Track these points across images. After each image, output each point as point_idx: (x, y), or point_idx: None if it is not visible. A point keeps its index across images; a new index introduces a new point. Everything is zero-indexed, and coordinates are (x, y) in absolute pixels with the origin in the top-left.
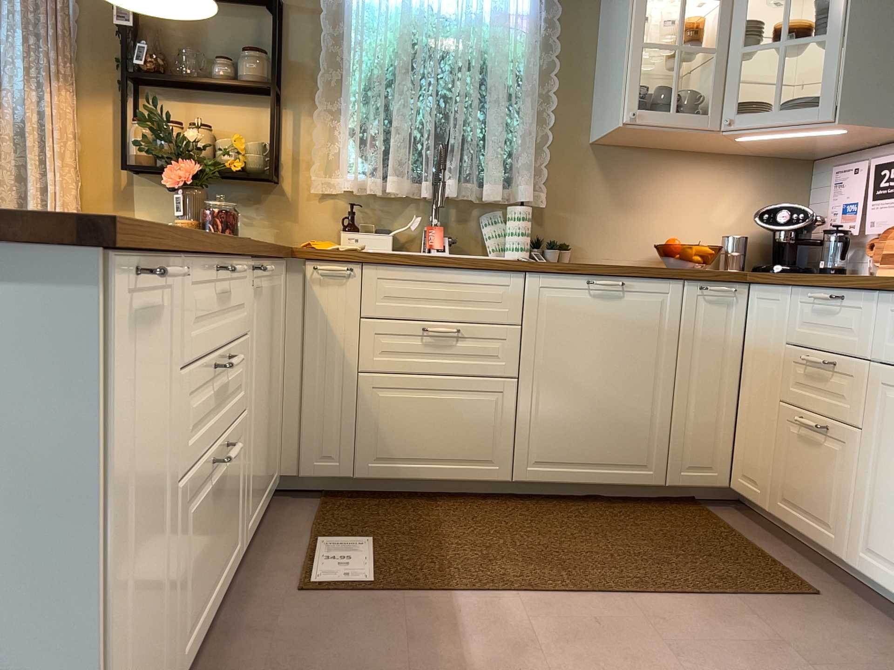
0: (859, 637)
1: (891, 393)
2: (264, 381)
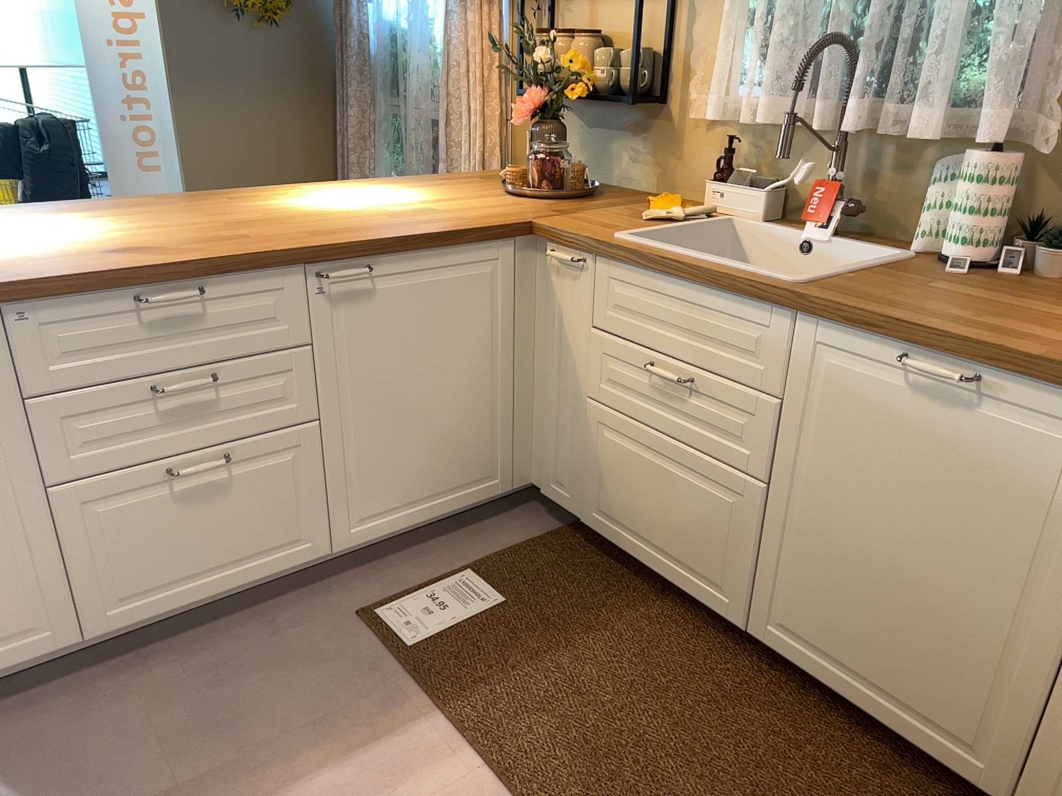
0: None
1: None
2: (415, 386)
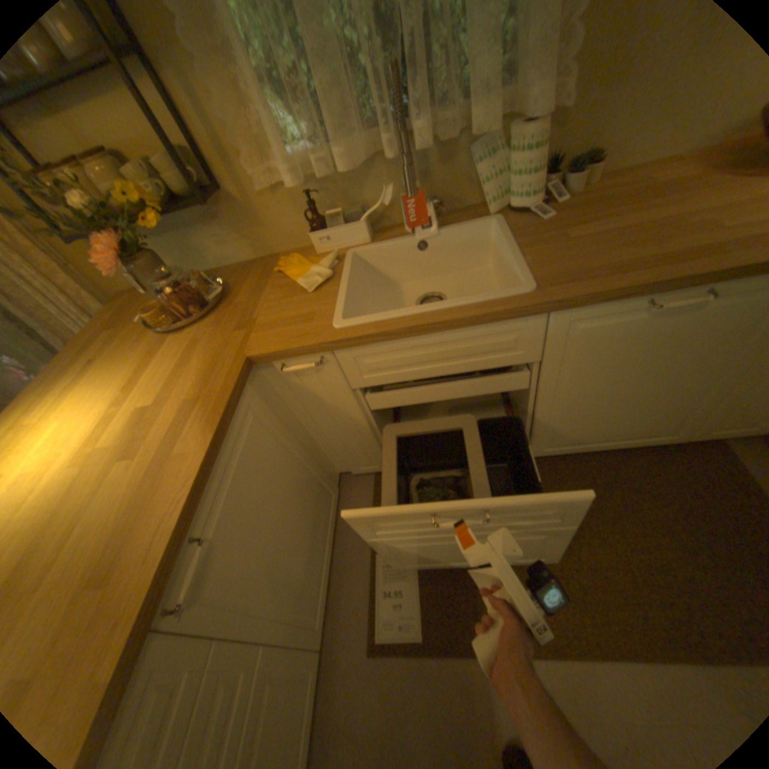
0: None
1: None
2: (279, 532)
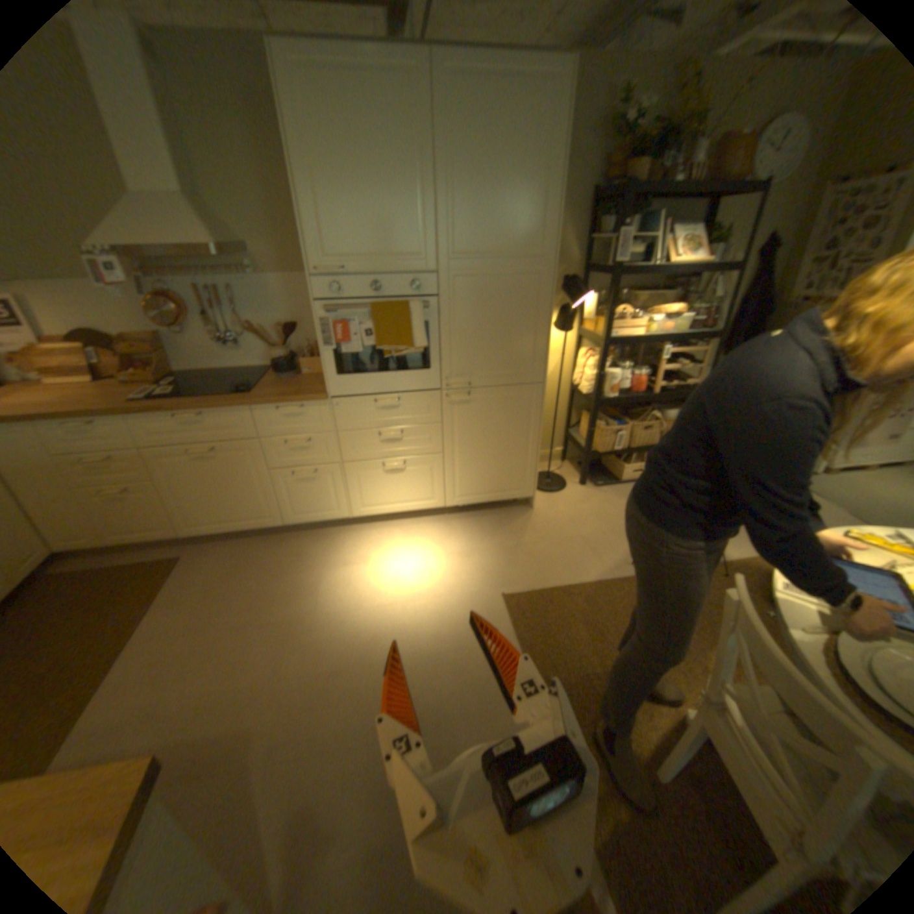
0: (216, 557)
1: (162, 459)
2: None
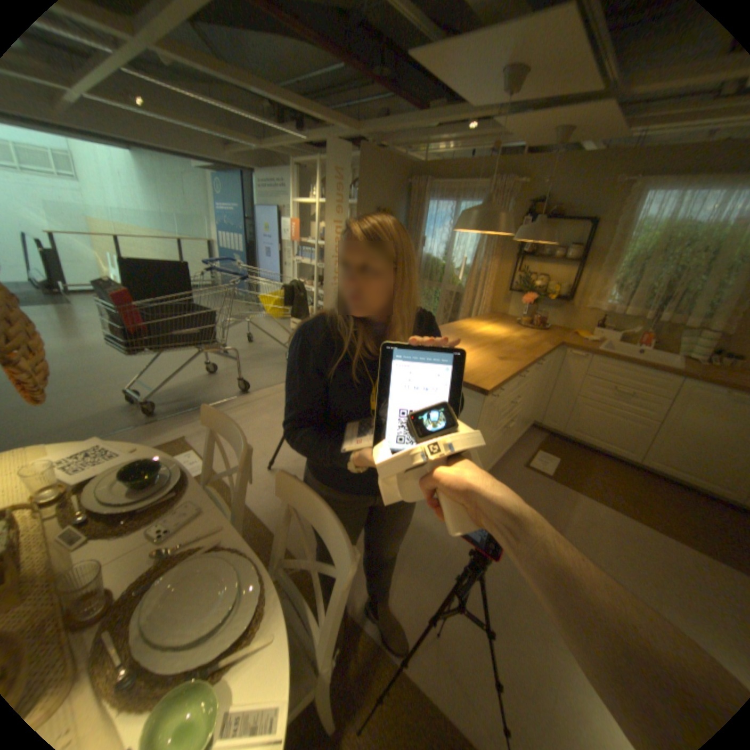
0: None
1: None
2: (534, 394)
